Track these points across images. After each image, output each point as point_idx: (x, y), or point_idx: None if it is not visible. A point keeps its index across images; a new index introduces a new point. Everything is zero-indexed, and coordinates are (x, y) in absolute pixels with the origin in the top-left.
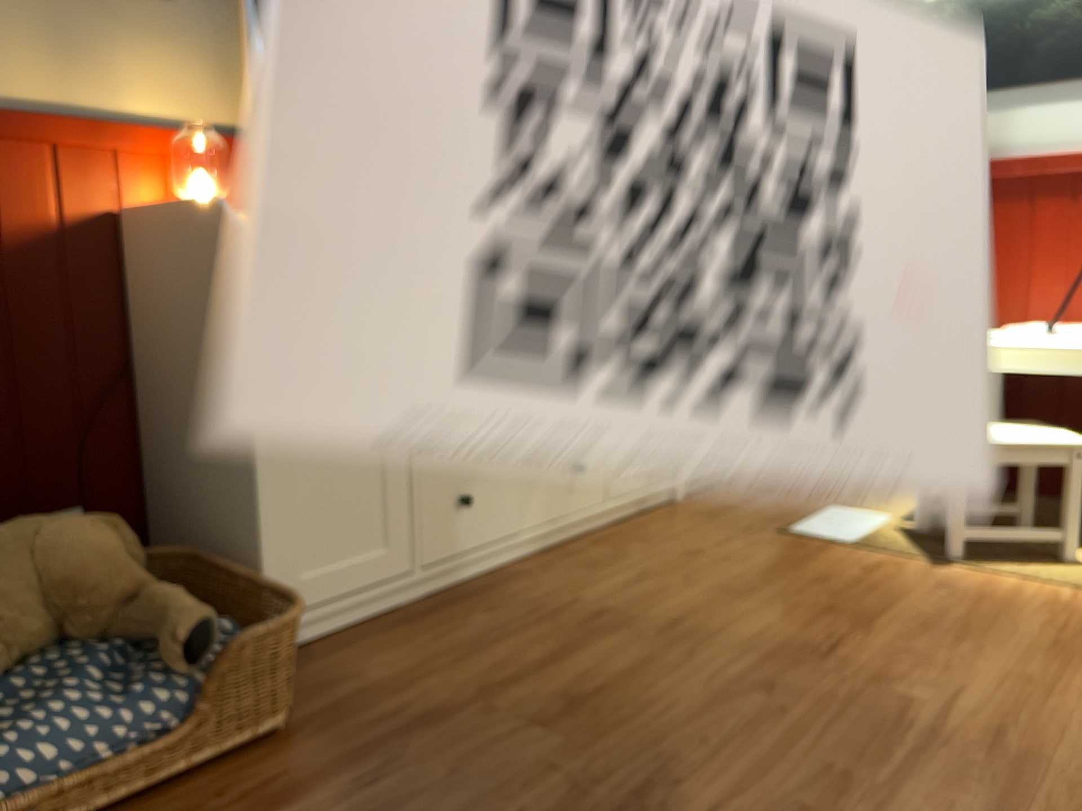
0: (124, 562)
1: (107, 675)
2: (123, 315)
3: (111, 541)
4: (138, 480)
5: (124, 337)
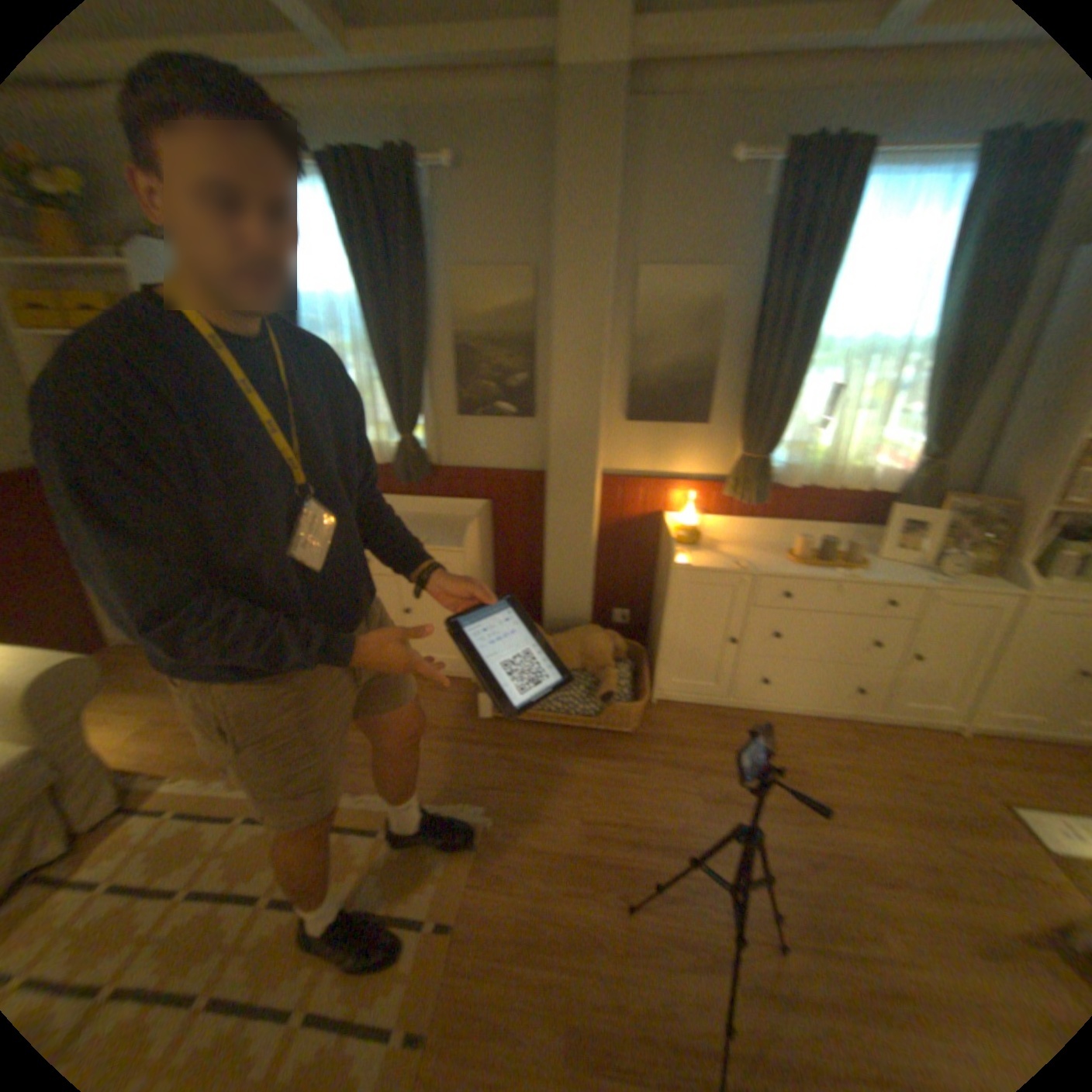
0: (611, 654)
1: (586, 691)
2: (658, 550)
3: (607, 647)
4: (650, 608)
5: (656, 558)
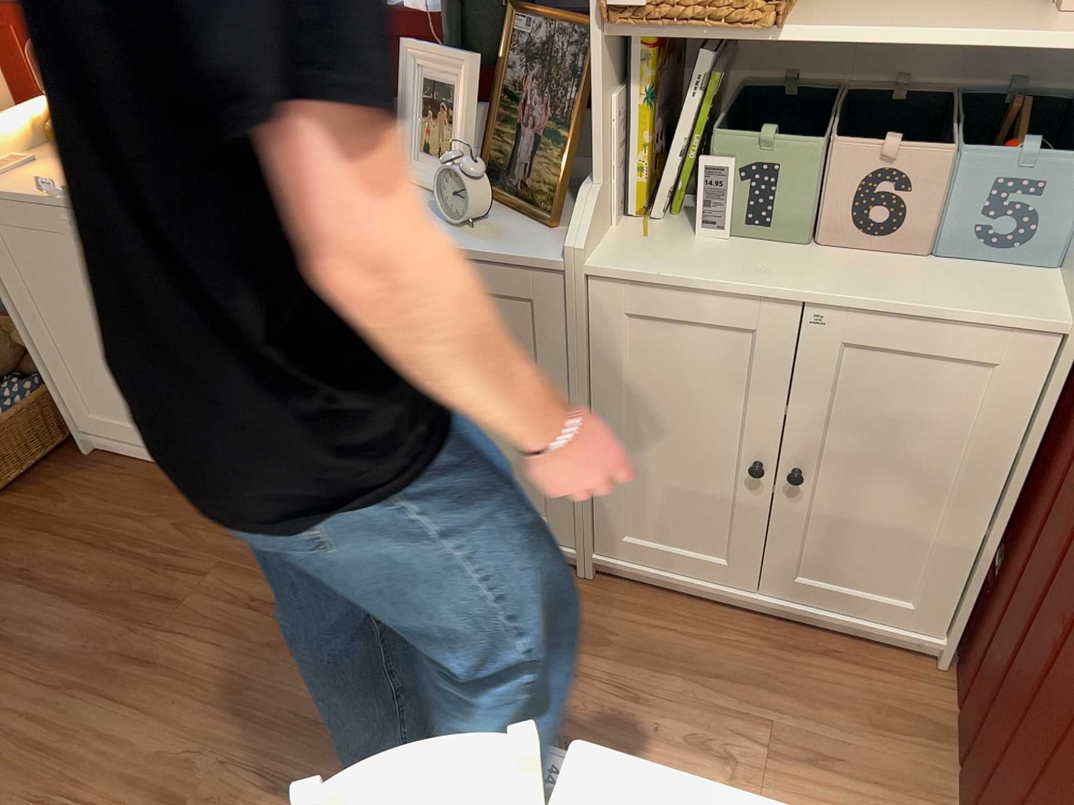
0: None
1: None
2: None
3: None
4: None
5: None
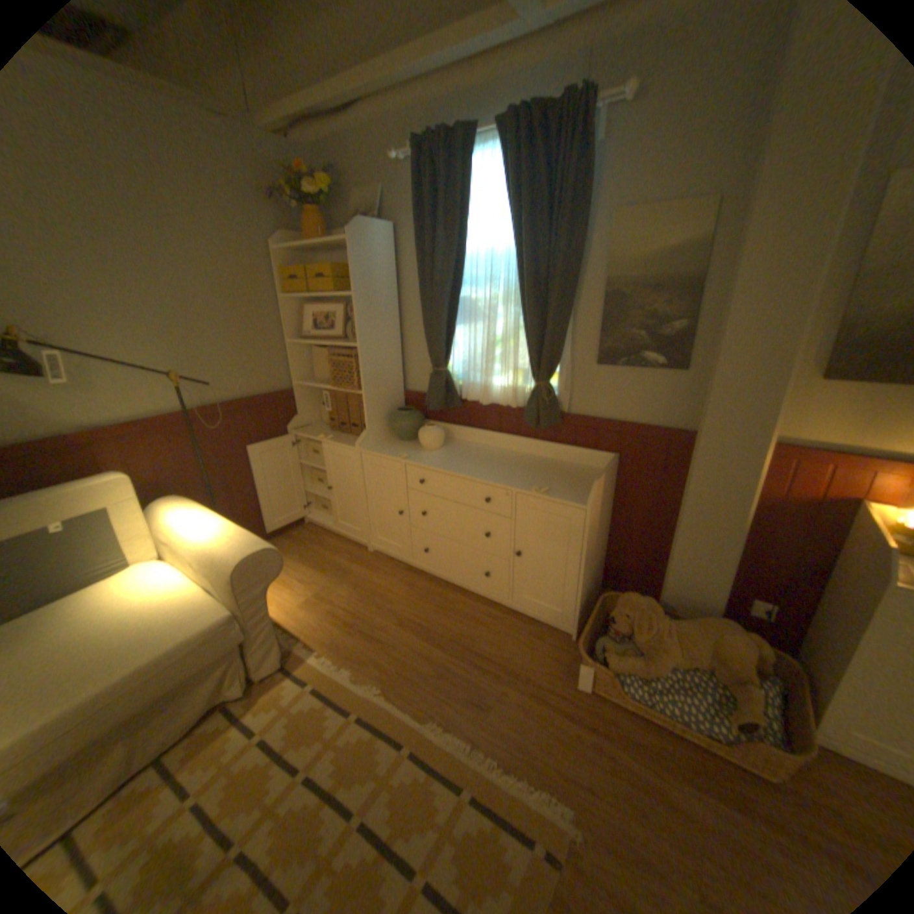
0: (755, 666)
1: (716, 705)
2: (842, 545)
3: (752, 657)
4: (813, 613)
5: (837, 554)
